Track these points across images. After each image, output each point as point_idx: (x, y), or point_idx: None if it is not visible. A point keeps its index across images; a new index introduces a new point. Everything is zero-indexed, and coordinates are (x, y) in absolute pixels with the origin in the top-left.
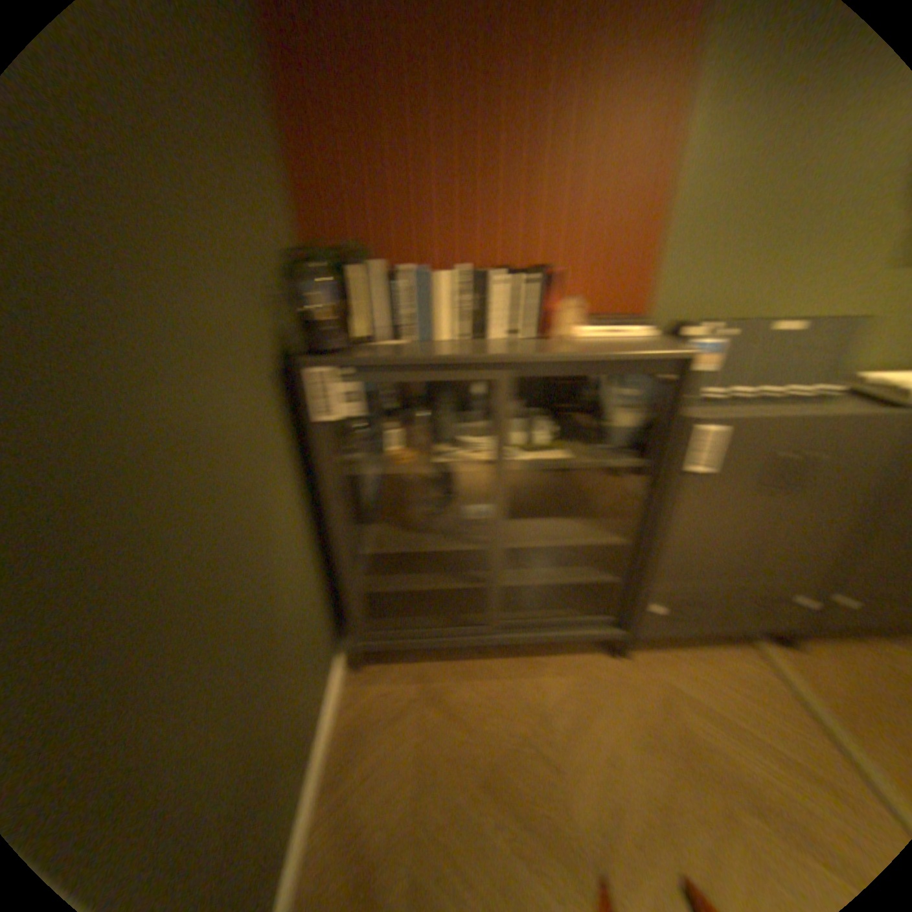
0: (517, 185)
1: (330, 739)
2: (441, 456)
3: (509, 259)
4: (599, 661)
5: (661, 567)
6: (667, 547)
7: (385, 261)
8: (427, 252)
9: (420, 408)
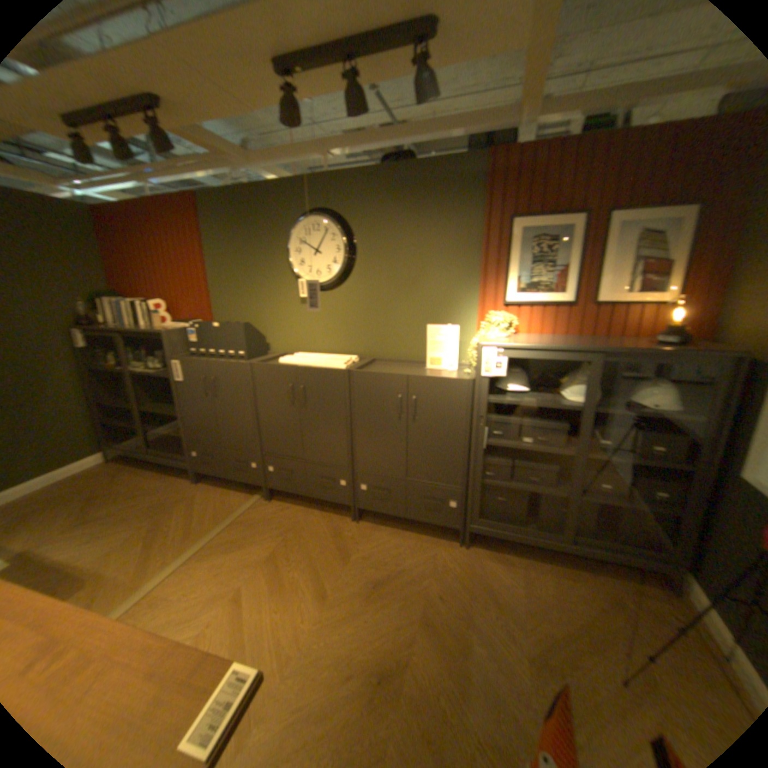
0: (157, 272)
1: (66, 476)
2: (119, 368)
3: (159, 297)
4: (183, 482)
5: (183, 428)
6: (181, 417)
7: (108, 298)
8: (137, 294)
9: (129, 351)
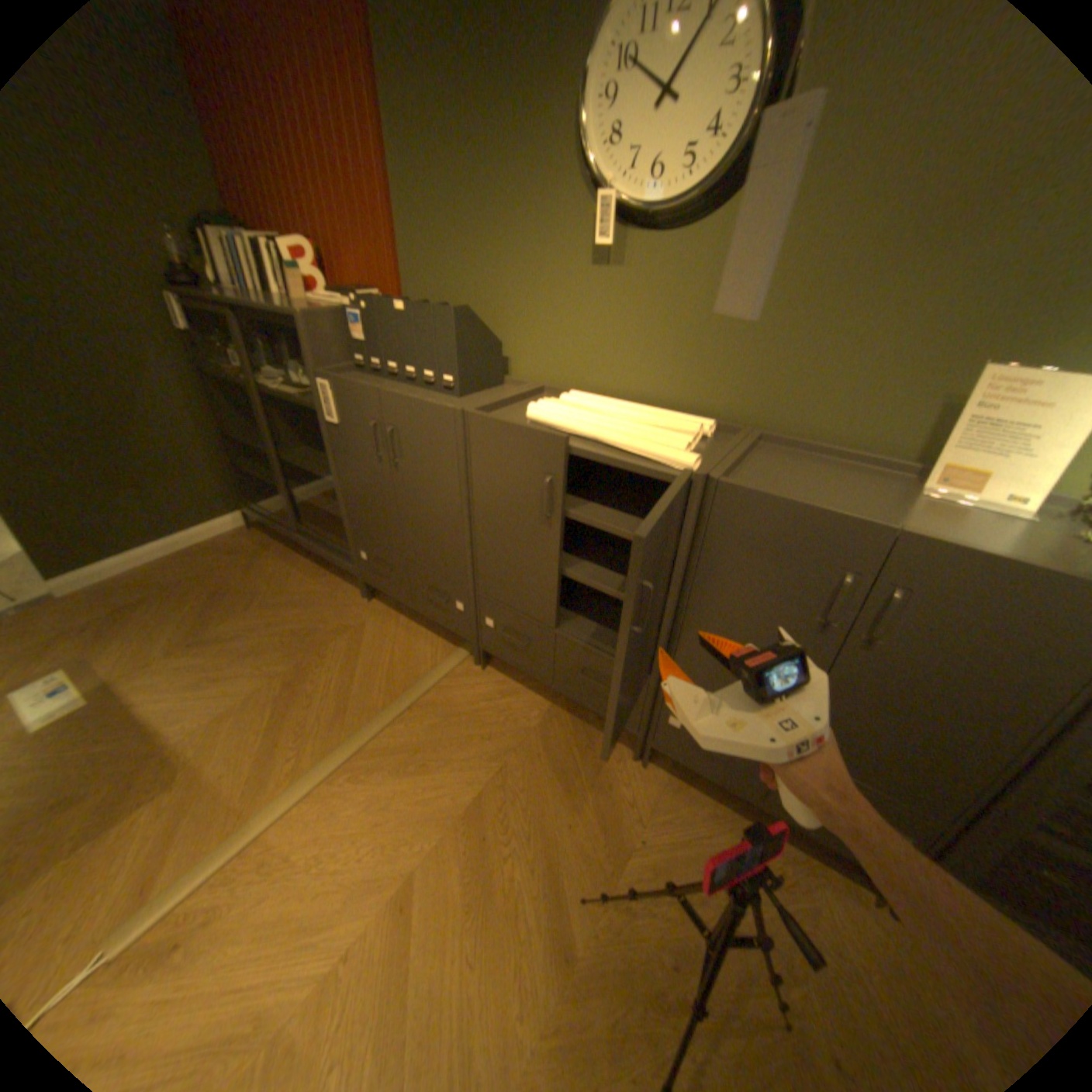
0: (301, 173)
1: (198, 543)
2: (252, 376)
3: (310, 234)
4: (355, 591)
5: (349, 509)
6: (345, 490)
7: (224, 231)
8: (275, 226)
9: (268, 345)
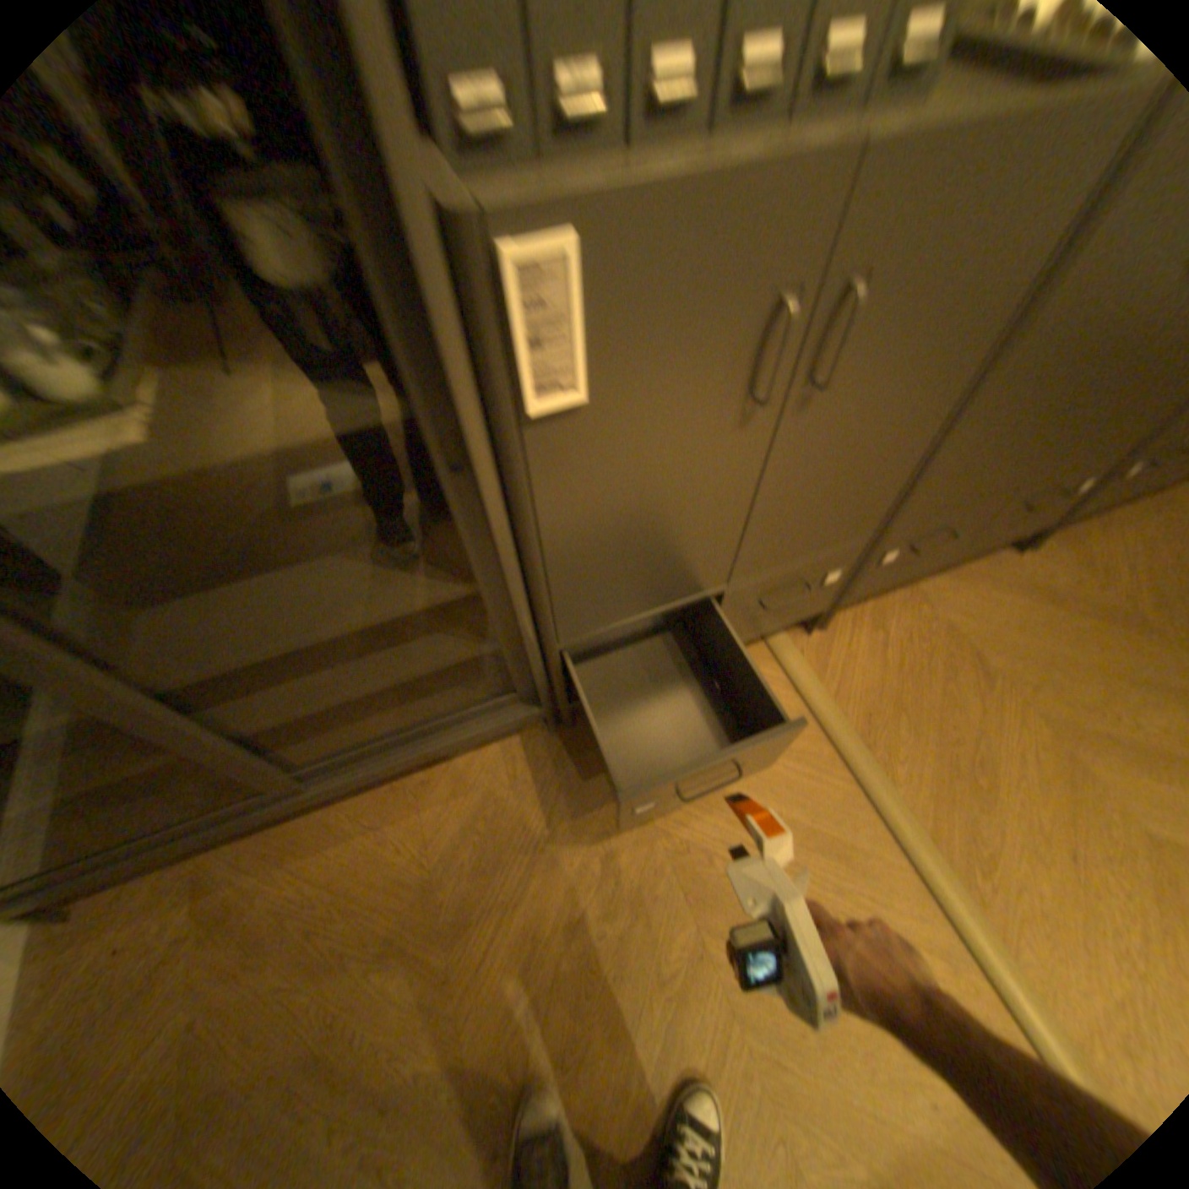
0: None
1: None
2: None
3: None
4: (517, 744)
5: (553, 616)
6: (547, 583)
7: None
8: None
9: None
